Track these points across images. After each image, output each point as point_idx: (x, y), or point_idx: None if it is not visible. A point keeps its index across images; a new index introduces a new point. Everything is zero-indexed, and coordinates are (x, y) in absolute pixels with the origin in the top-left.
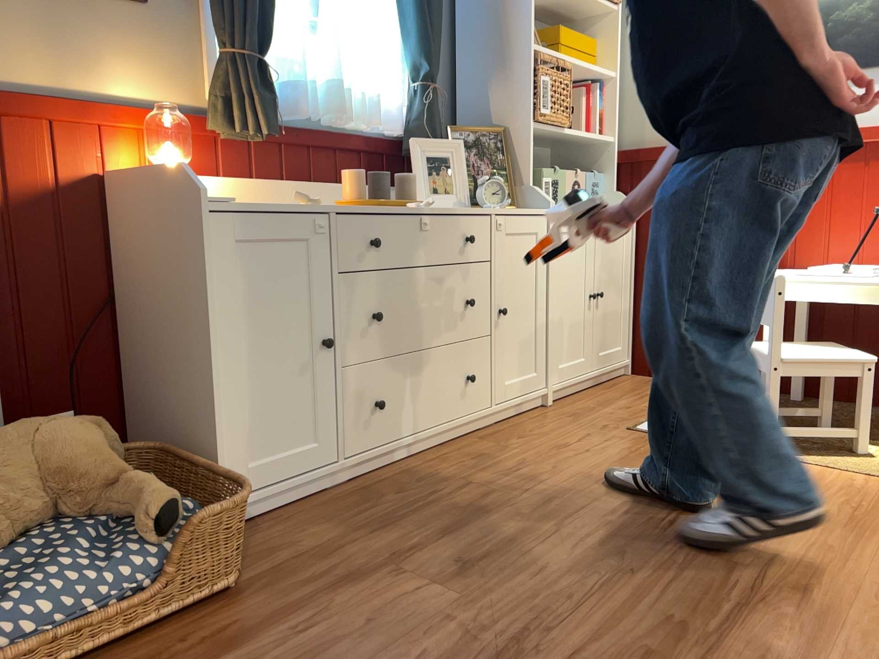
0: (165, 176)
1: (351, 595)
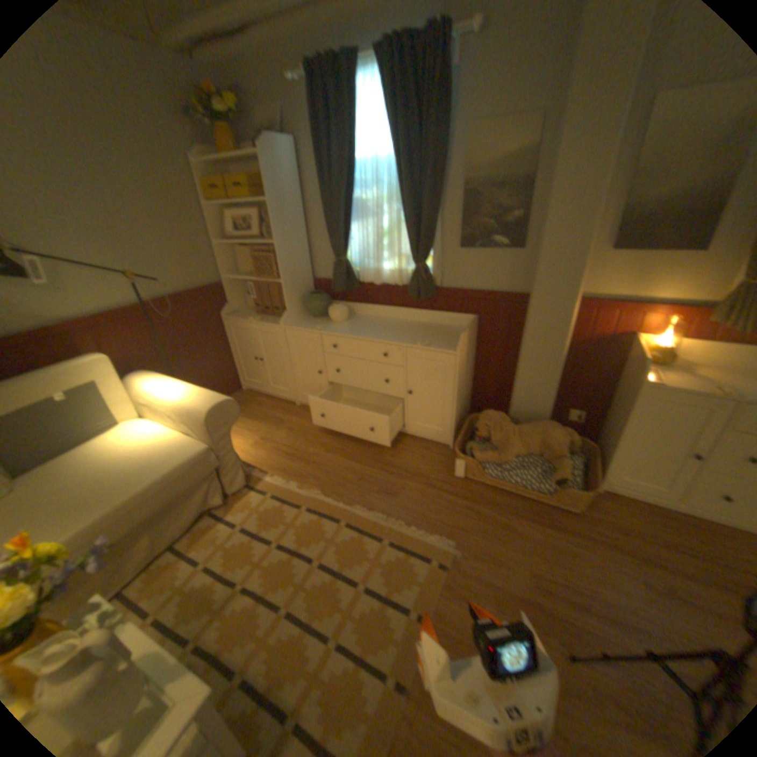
0: (656, 349)
1: (609, 553)
